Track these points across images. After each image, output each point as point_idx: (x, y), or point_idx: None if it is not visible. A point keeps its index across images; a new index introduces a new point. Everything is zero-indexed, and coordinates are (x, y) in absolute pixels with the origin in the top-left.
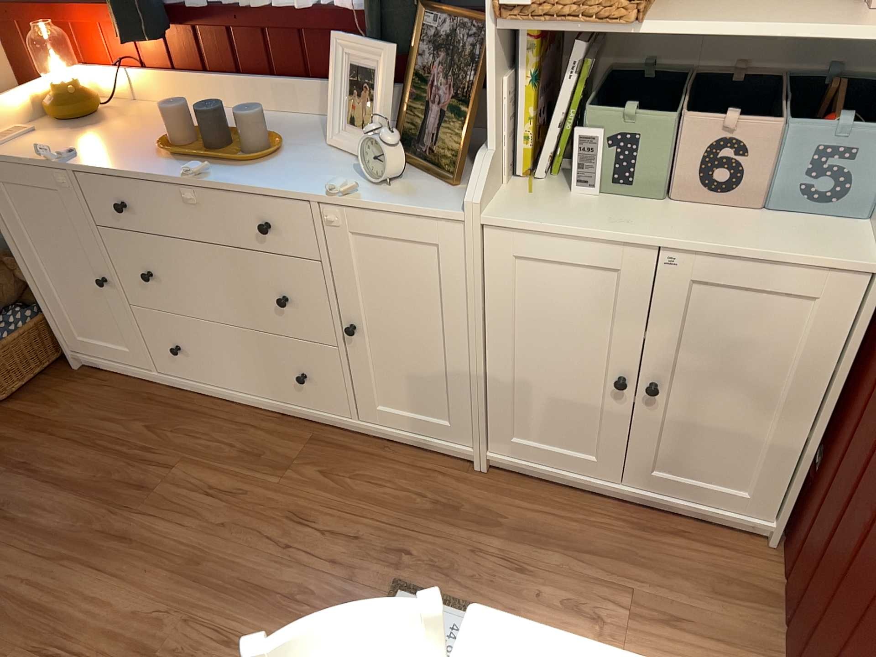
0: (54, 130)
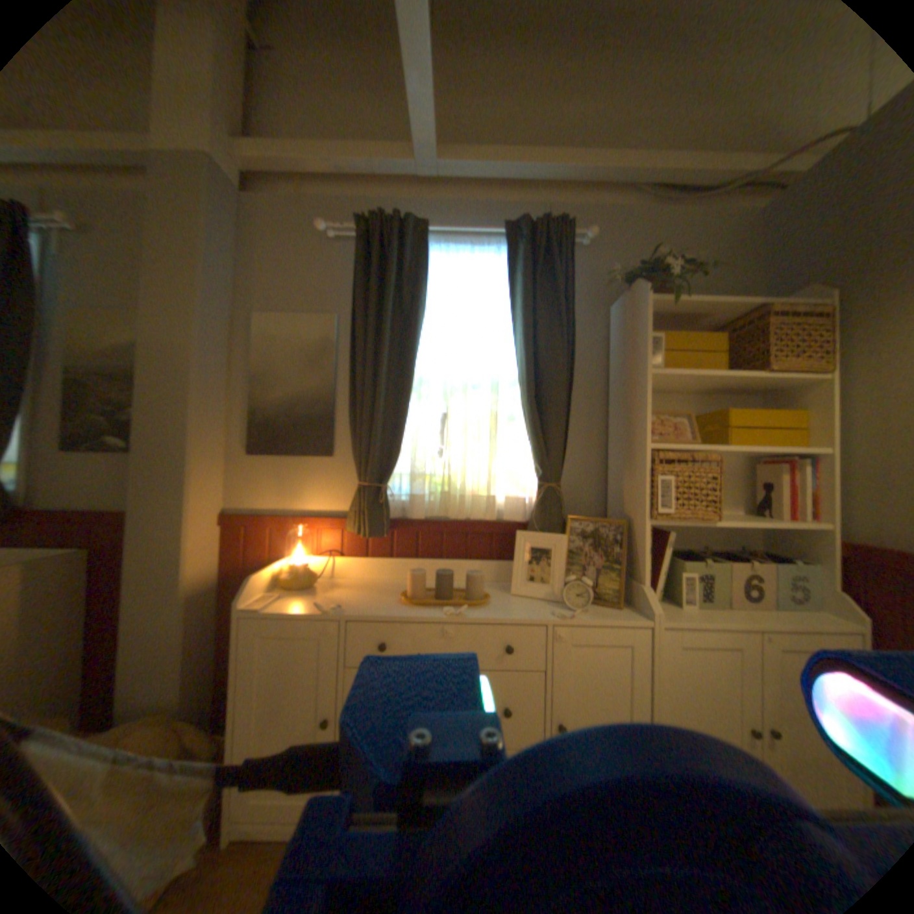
0: (269, 594)
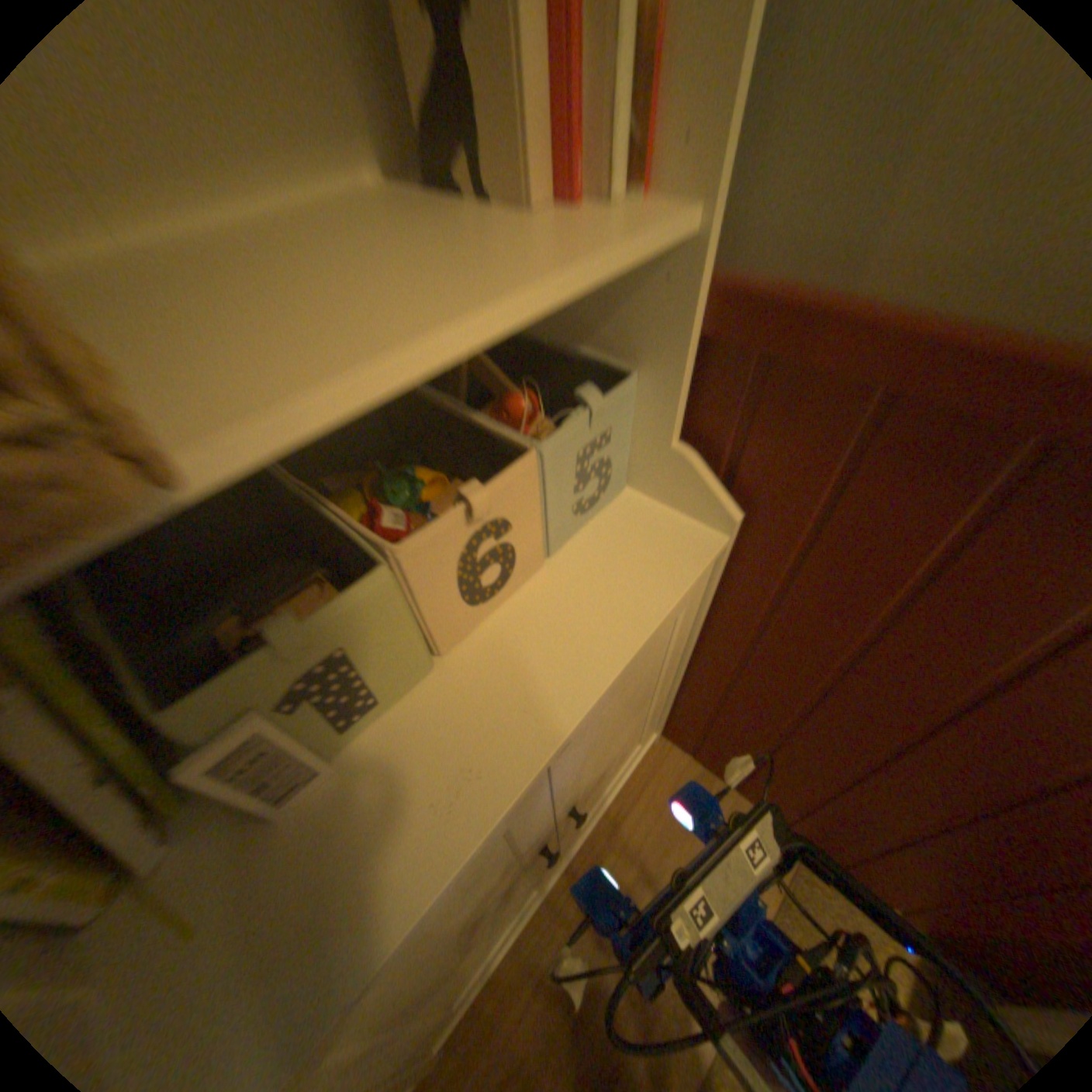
0: None
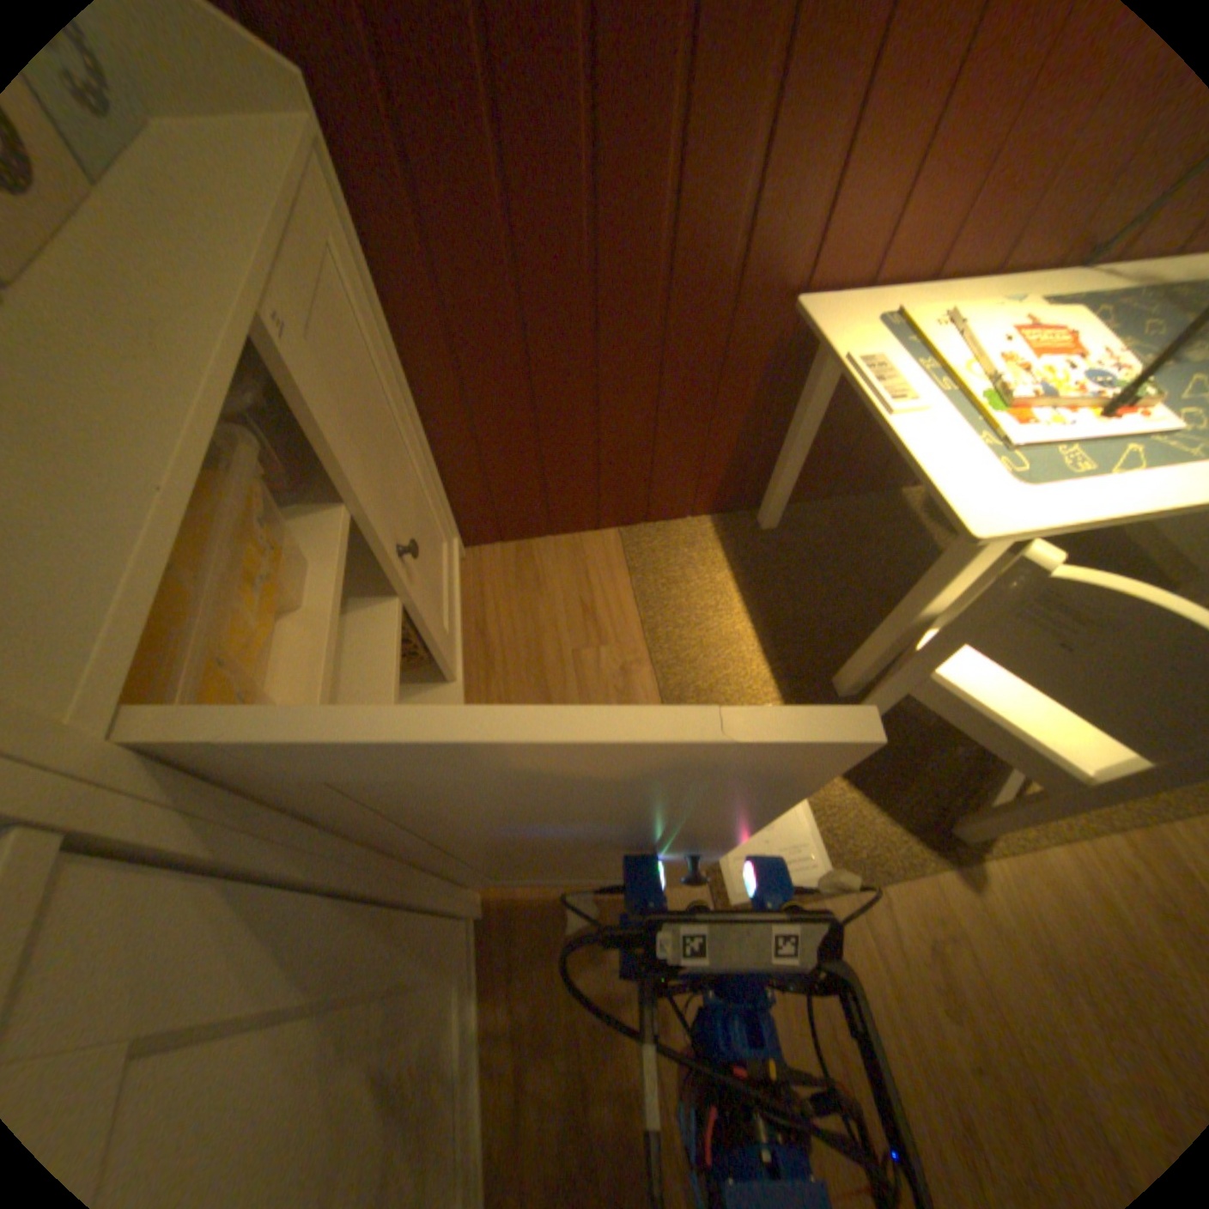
0: None
